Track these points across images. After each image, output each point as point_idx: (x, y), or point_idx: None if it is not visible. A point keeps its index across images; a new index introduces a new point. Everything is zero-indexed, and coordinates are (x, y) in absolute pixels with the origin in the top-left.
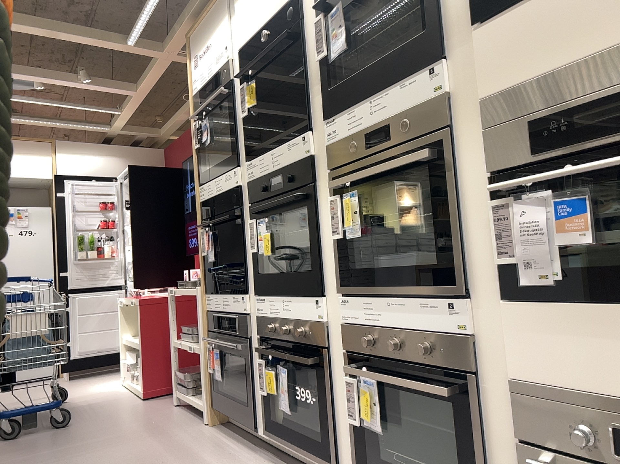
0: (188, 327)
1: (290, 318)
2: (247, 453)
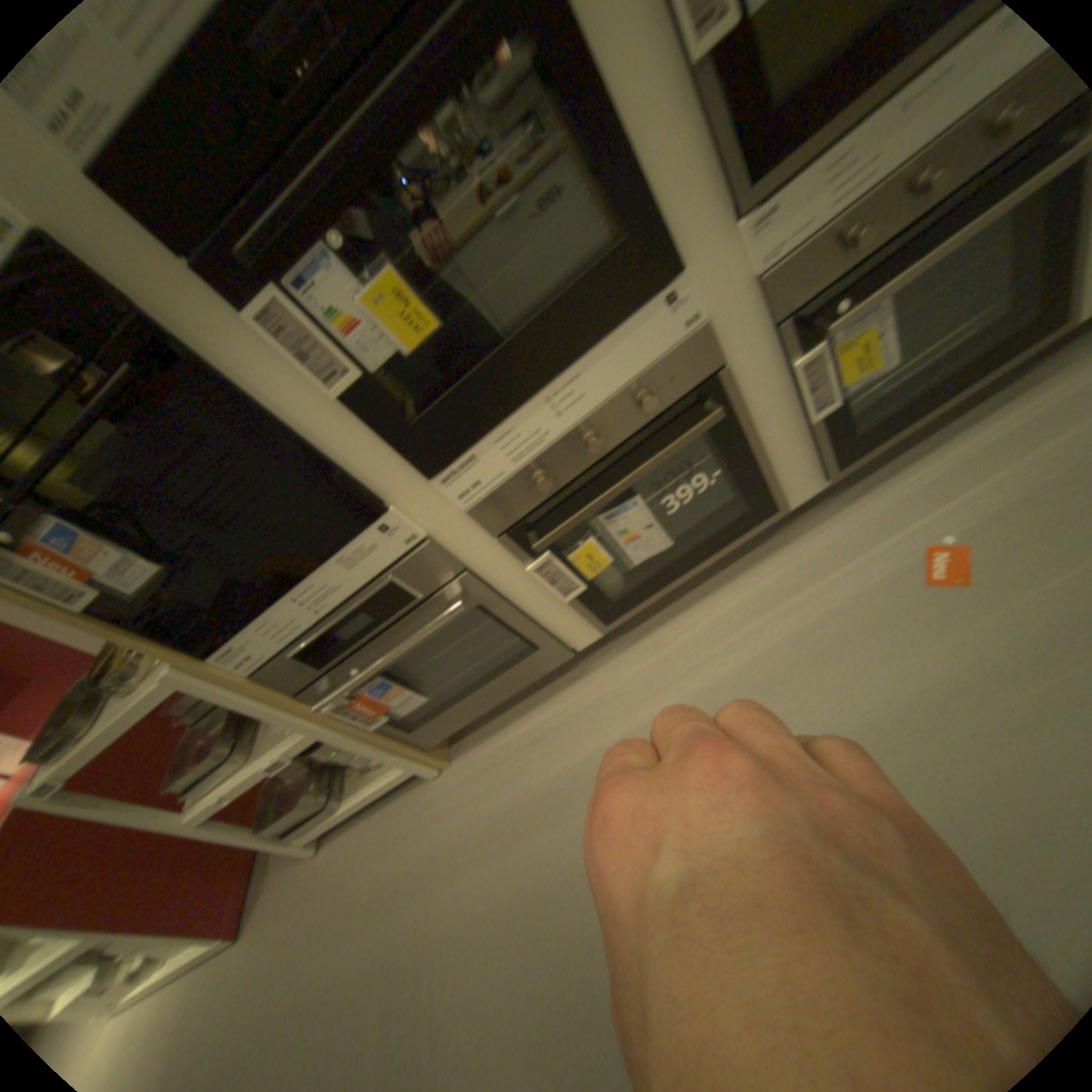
0: (183, 776)
1: (595, 405)
2: (589, 685)
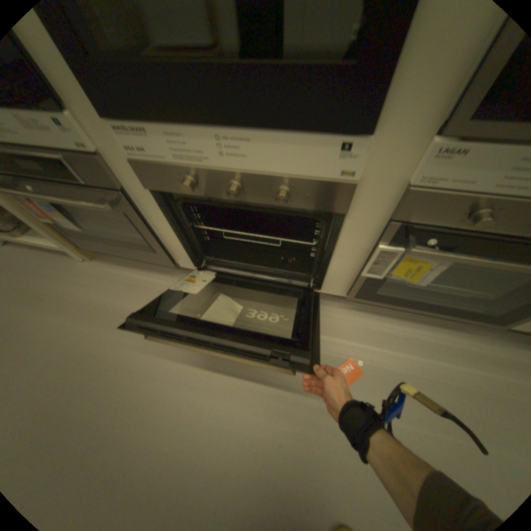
0: None
1: (247, 166)
2: (174, 281)
